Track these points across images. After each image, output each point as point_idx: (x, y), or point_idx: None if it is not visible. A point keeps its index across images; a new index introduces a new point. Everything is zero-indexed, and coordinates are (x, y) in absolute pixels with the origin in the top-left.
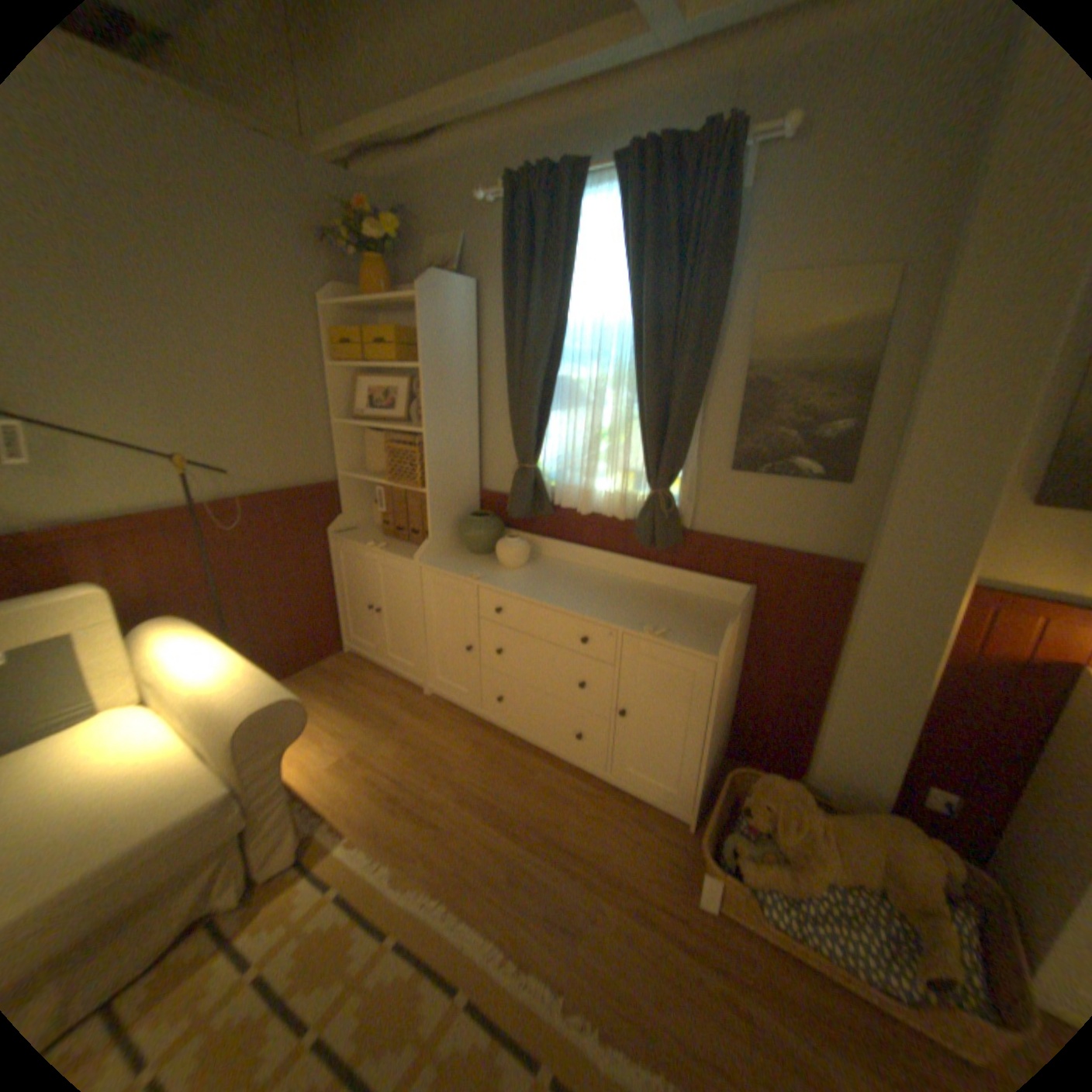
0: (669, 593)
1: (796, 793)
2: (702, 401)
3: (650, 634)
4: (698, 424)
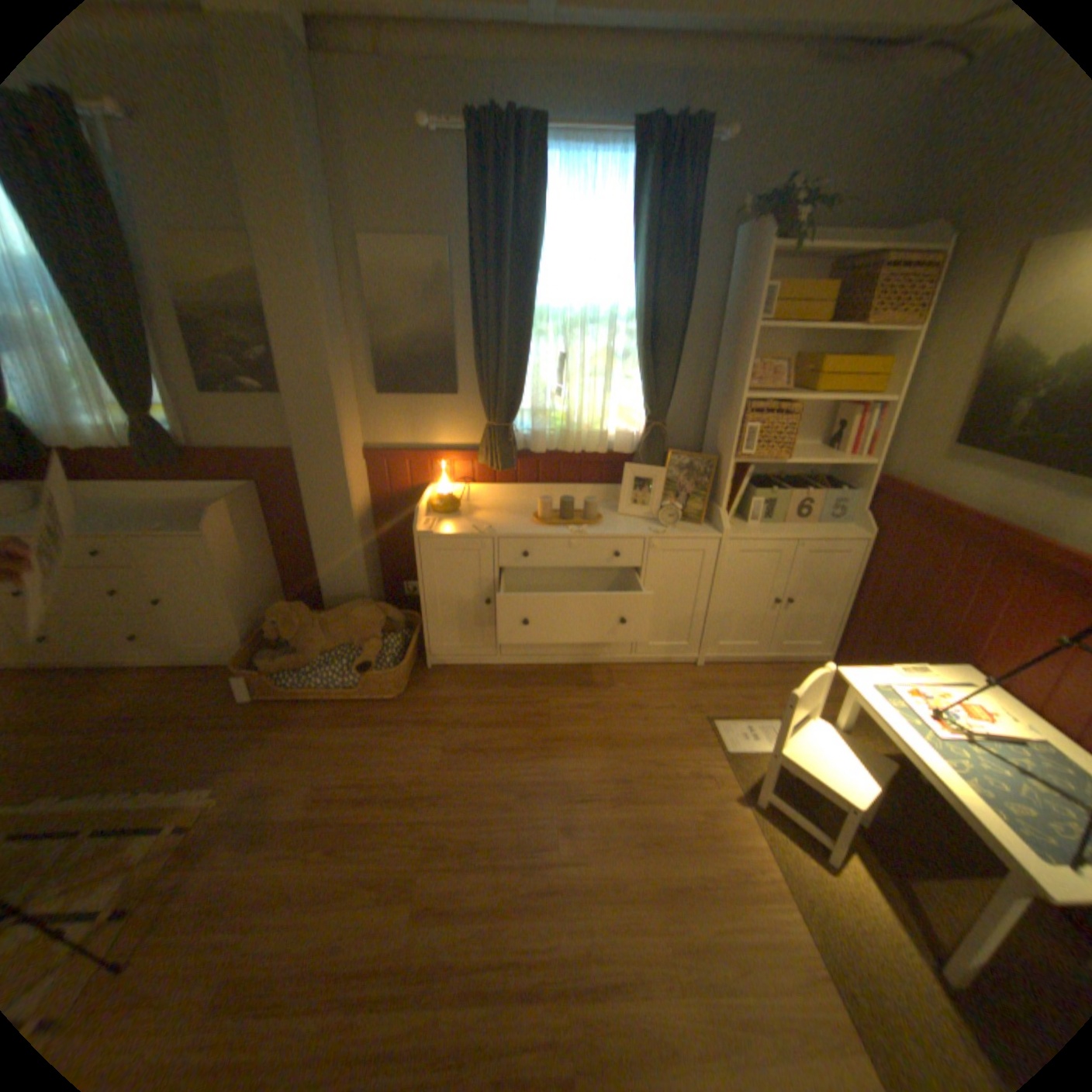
0: (187, 503)
1: (292, 606)
2: (146, 337)
3: (146, 530)
4: (153, 357)
